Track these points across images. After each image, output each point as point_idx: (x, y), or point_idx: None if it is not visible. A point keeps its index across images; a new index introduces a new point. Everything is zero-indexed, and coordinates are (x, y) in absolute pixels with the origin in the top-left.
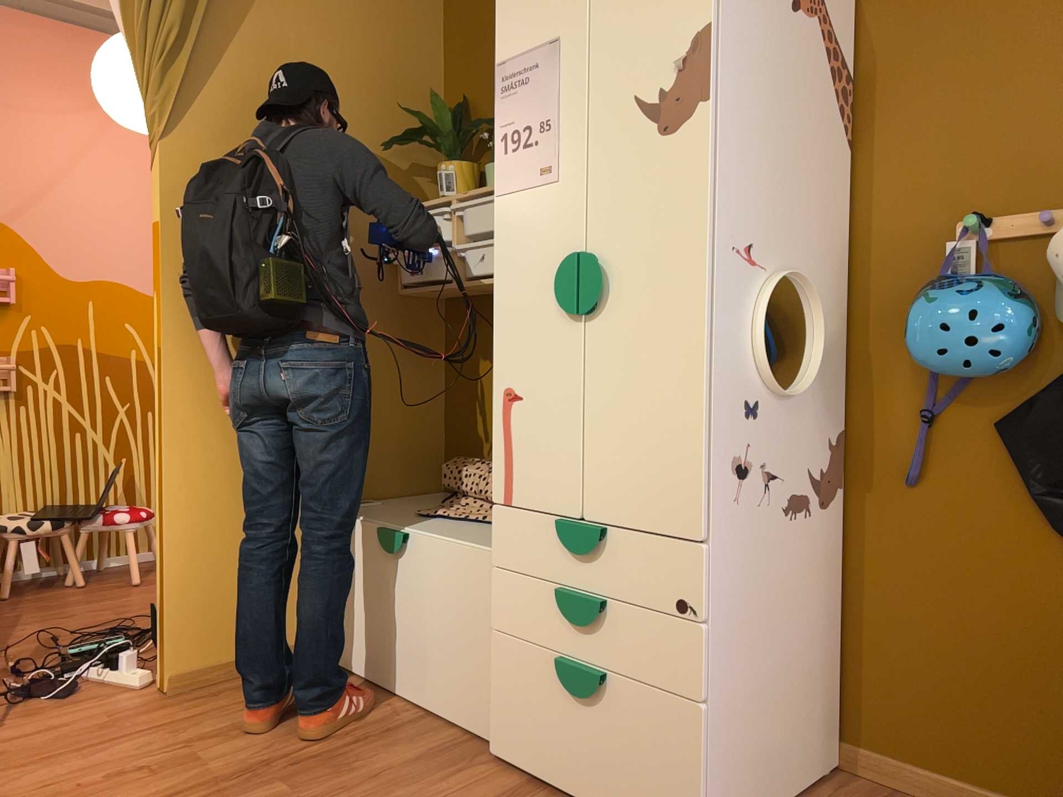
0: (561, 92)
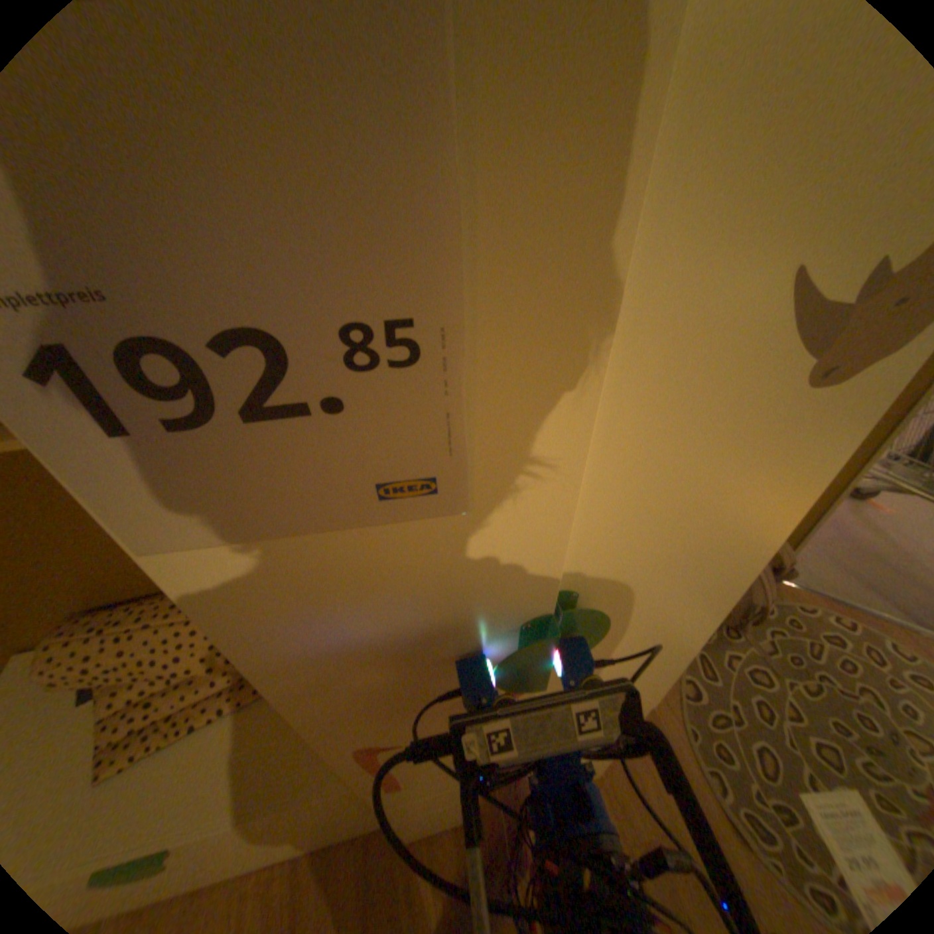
0: (473, 159)
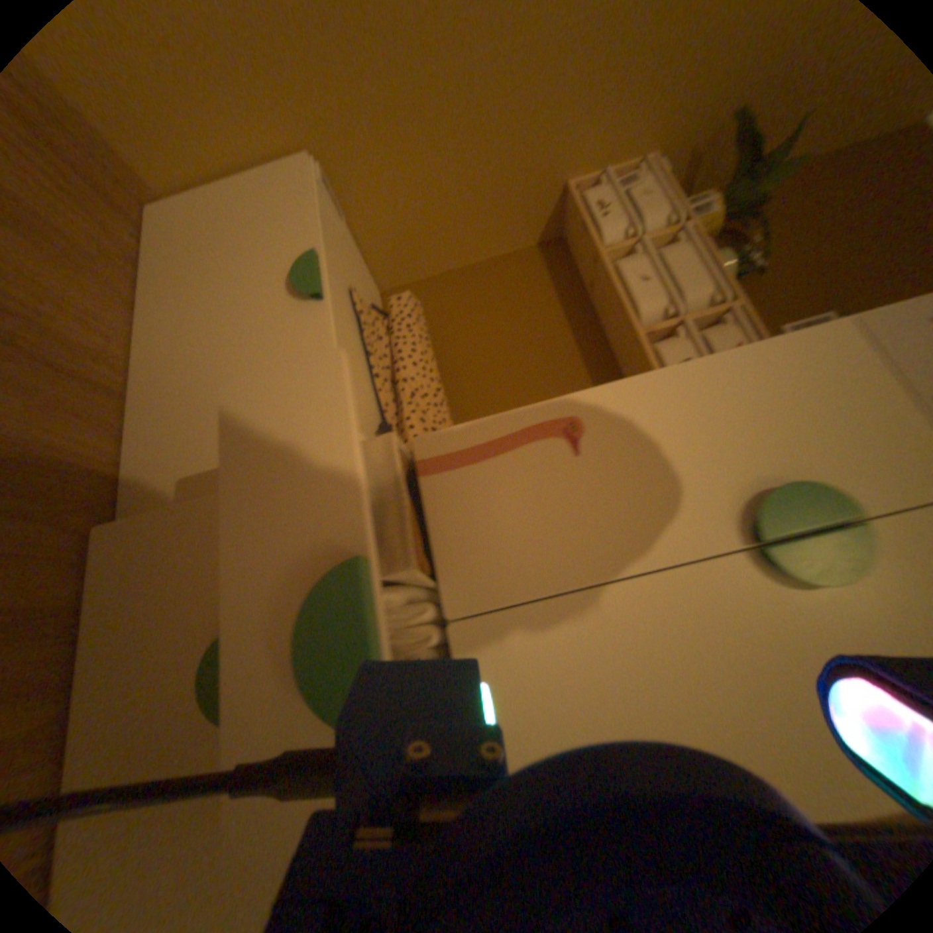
0: None
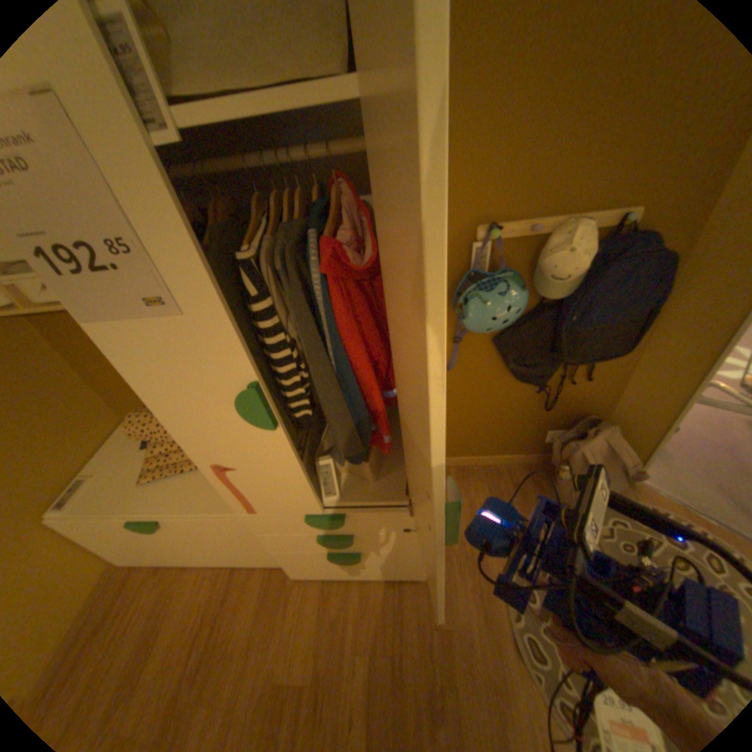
0: (118, 196)
